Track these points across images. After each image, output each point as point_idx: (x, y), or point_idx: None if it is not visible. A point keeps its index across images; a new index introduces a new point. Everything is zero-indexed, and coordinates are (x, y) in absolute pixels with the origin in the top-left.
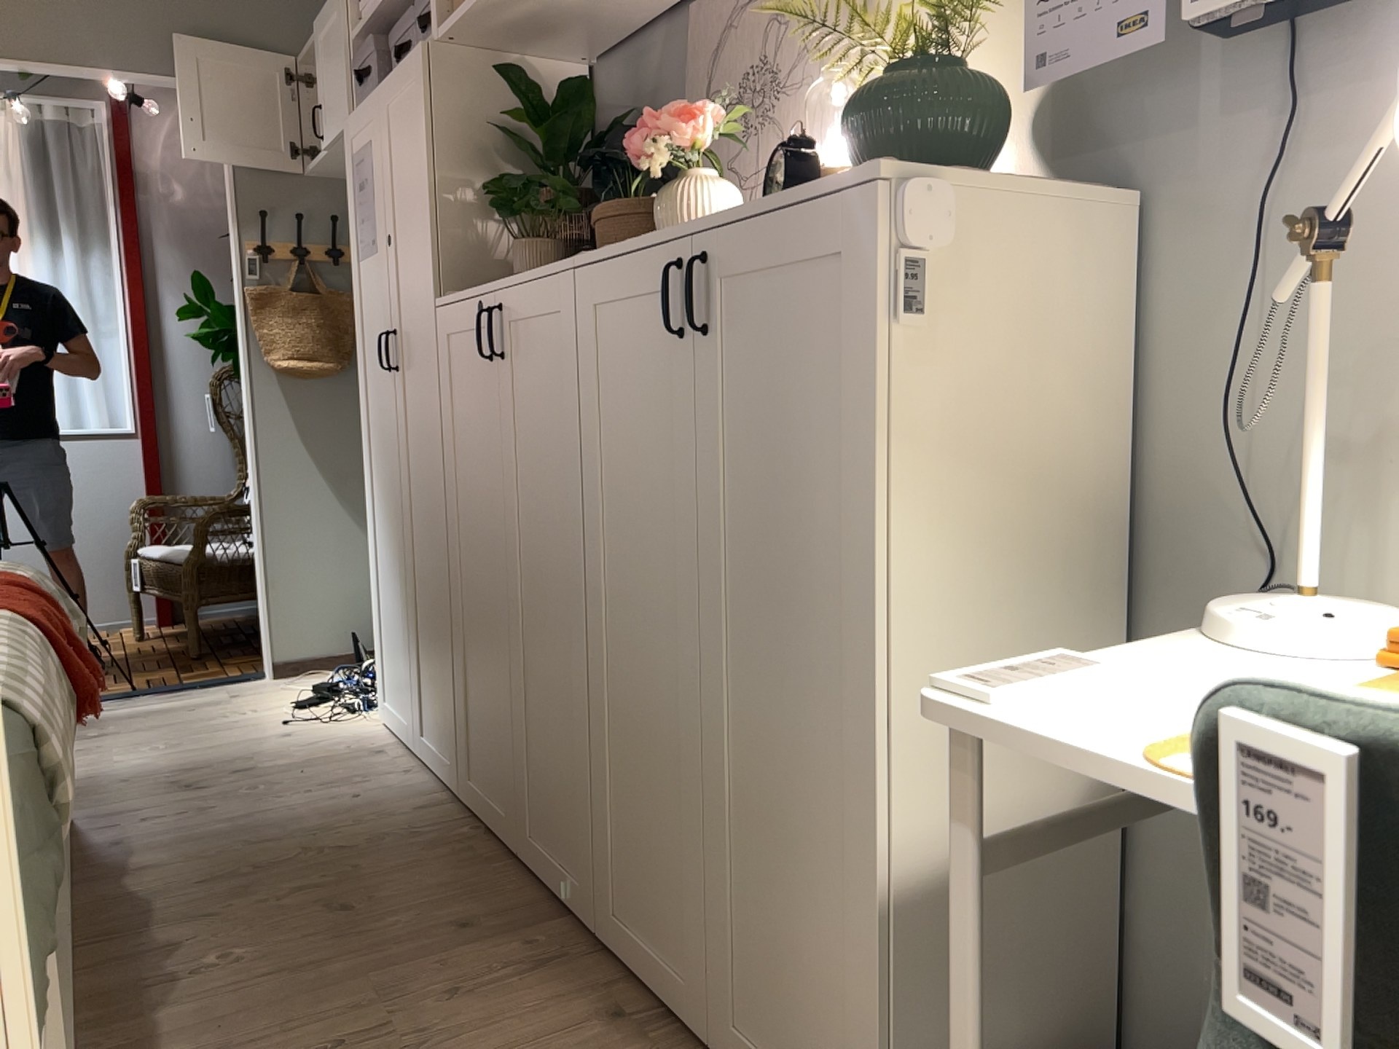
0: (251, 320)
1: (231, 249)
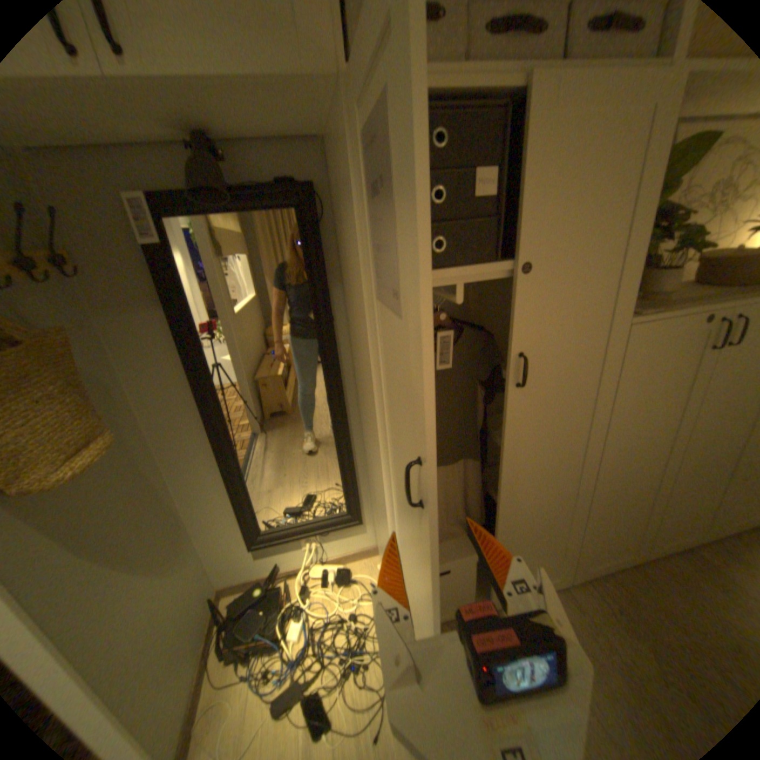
0: None
1: None
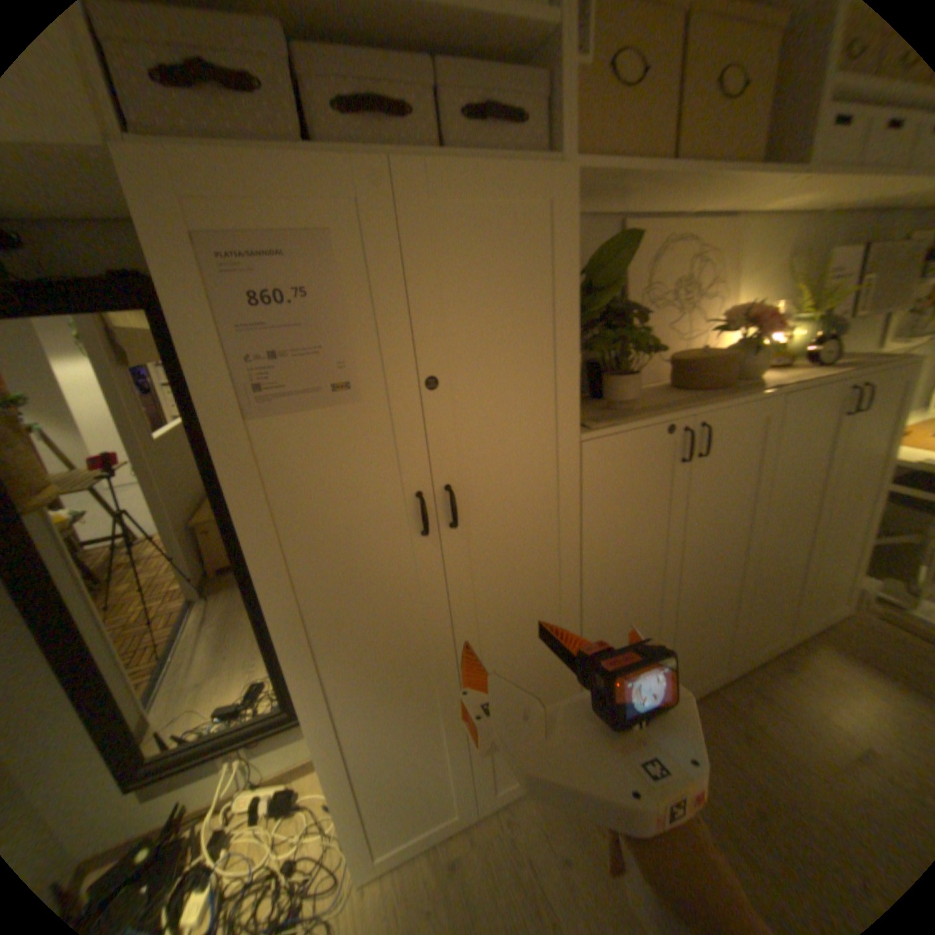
0: None
1: None
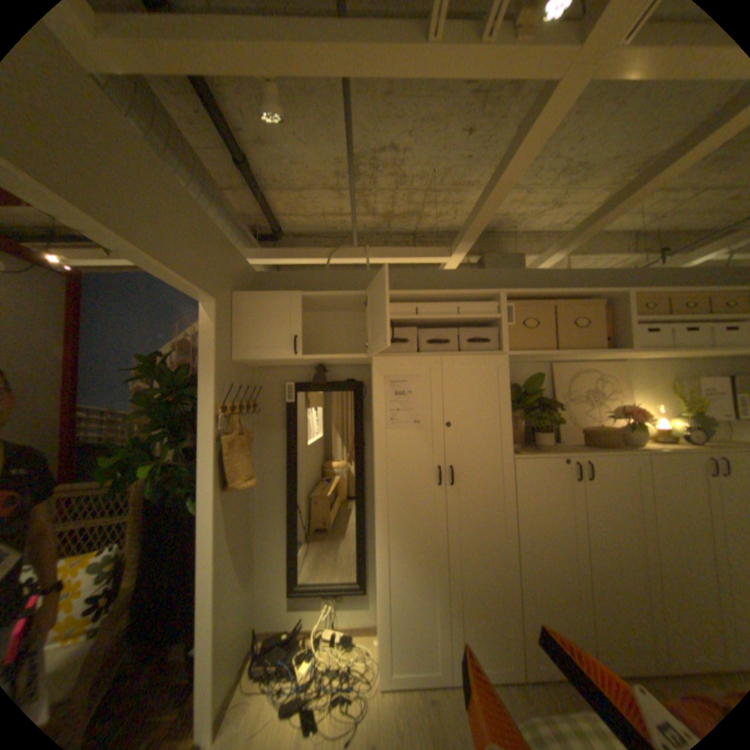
0: (215, 458)
1: (198, 409)
